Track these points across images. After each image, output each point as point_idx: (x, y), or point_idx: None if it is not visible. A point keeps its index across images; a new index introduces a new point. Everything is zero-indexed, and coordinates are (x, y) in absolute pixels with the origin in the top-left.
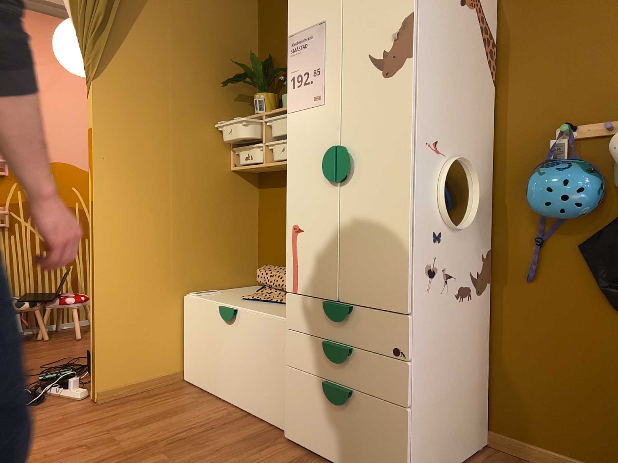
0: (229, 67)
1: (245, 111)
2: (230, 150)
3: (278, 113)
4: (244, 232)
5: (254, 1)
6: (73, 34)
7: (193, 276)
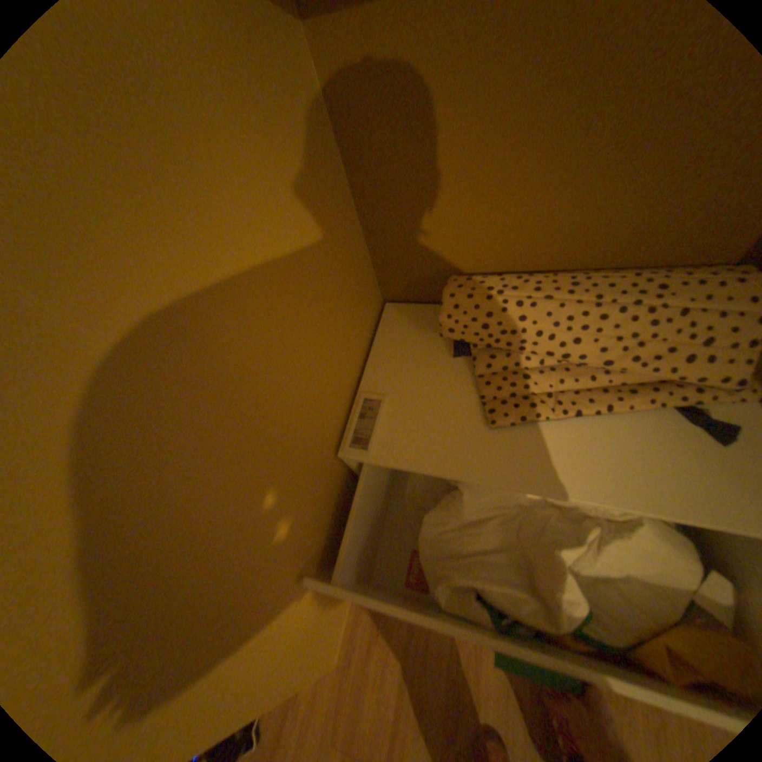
0: None
1: None
2: None
3: None
4: (336, 217)
5: None
6: None
7: (325, 416)
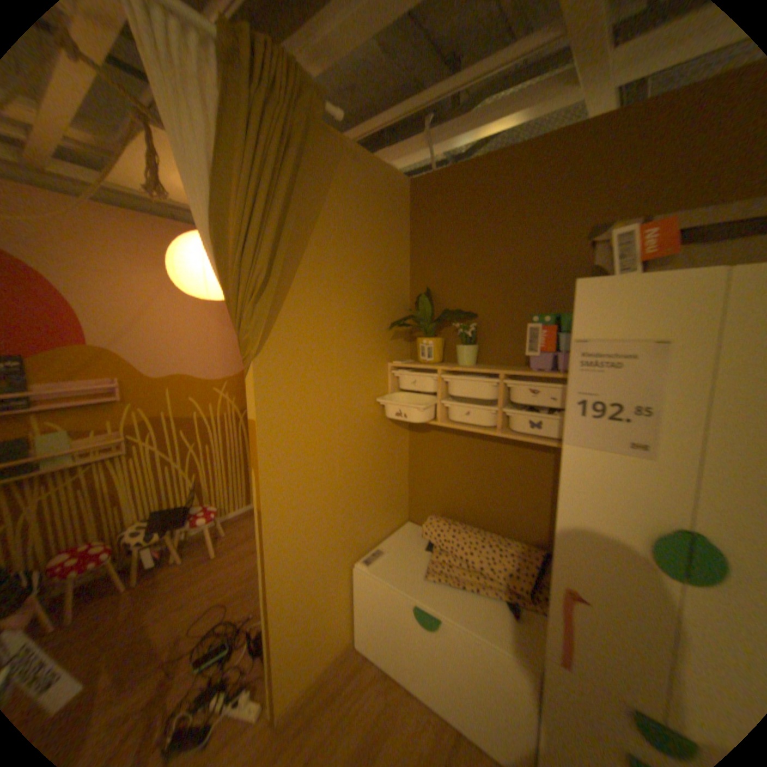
0: (386, 302)
1: (398, 349)
2: (387, 395)
3: (459, 369)
4: (398, 473)
5: (406, 222)
6: (190, 255)
7: (359, 541)
